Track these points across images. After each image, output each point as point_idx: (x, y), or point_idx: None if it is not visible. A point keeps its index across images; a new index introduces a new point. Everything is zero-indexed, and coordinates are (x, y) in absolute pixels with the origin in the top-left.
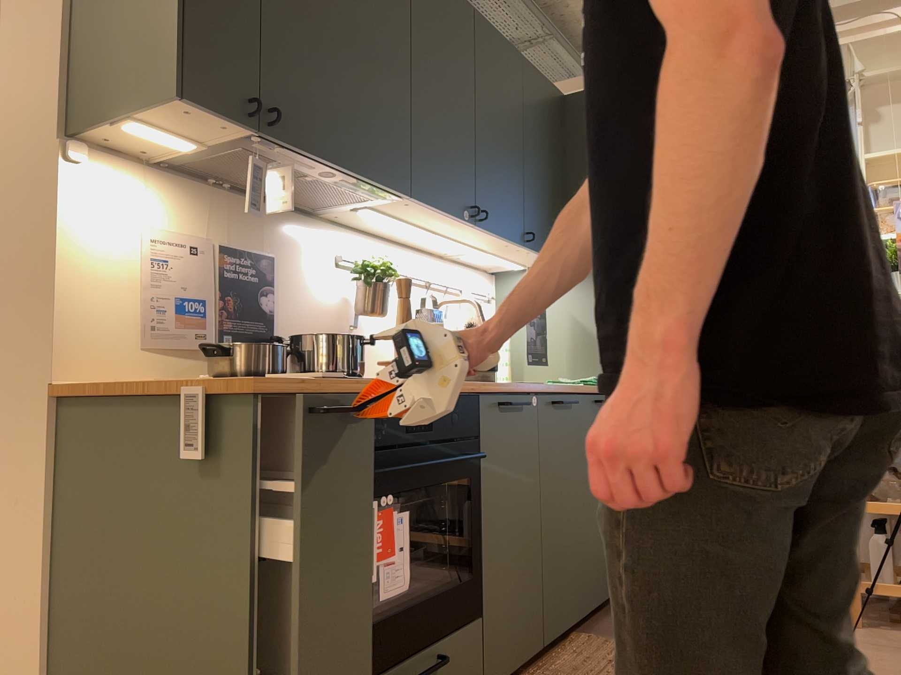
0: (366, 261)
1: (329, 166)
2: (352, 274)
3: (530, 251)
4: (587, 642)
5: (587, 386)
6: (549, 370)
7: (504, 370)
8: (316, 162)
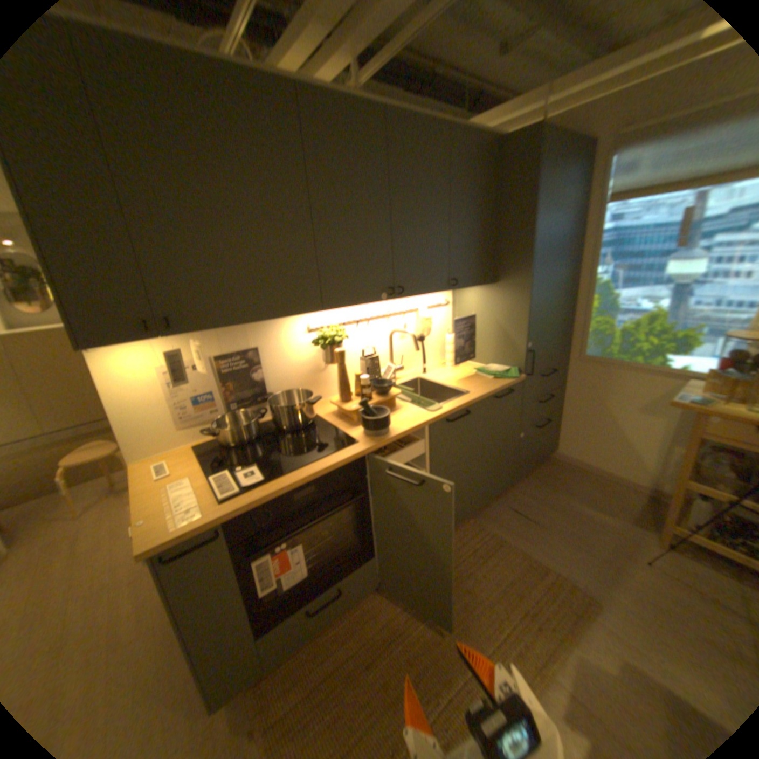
0: (324, 330)
1: (240, 323)
2: (315, 342)
3: (457, 288)
4: (470, 529)
5: (496, 377)
6: (480, 354)
7: (448, 356)
8: (227, 325)
